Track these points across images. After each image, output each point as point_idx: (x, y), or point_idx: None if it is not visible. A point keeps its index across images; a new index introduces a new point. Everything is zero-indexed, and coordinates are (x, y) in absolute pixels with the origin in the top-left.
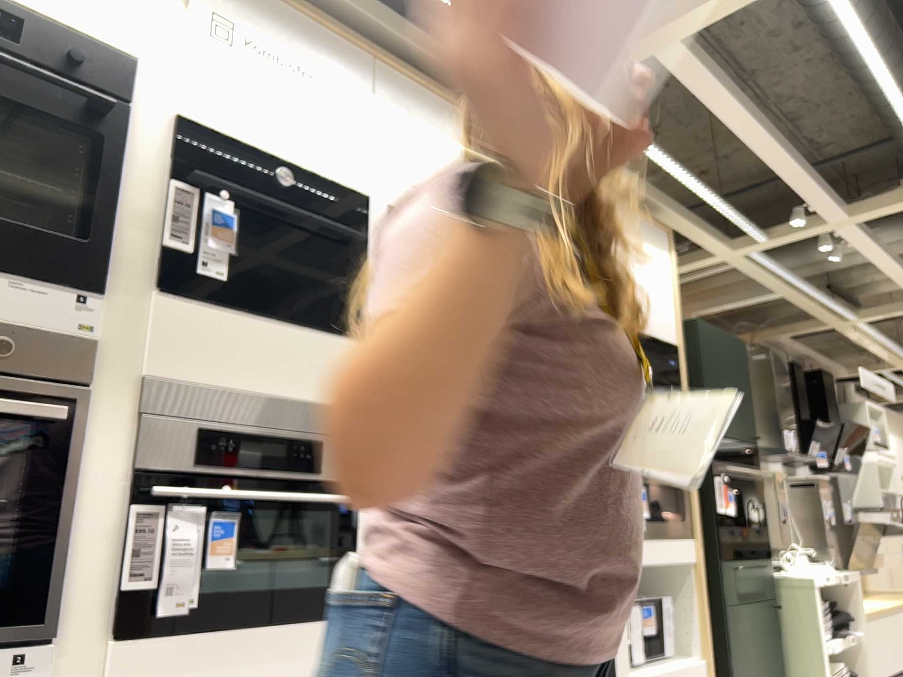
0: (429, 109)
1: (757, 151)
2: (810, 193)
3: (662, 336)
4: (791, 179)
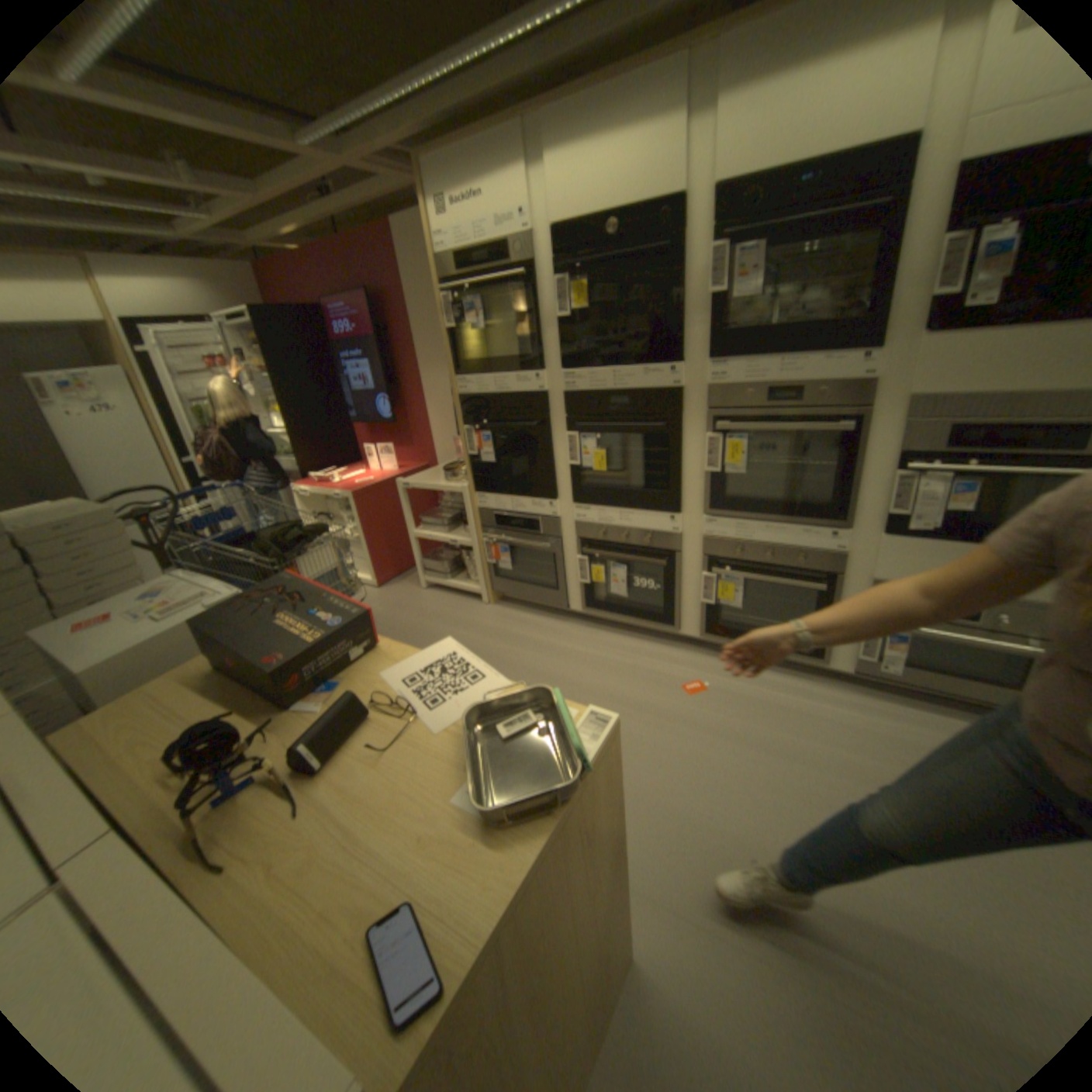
0: None
1: None
2: None
3: None
4: None
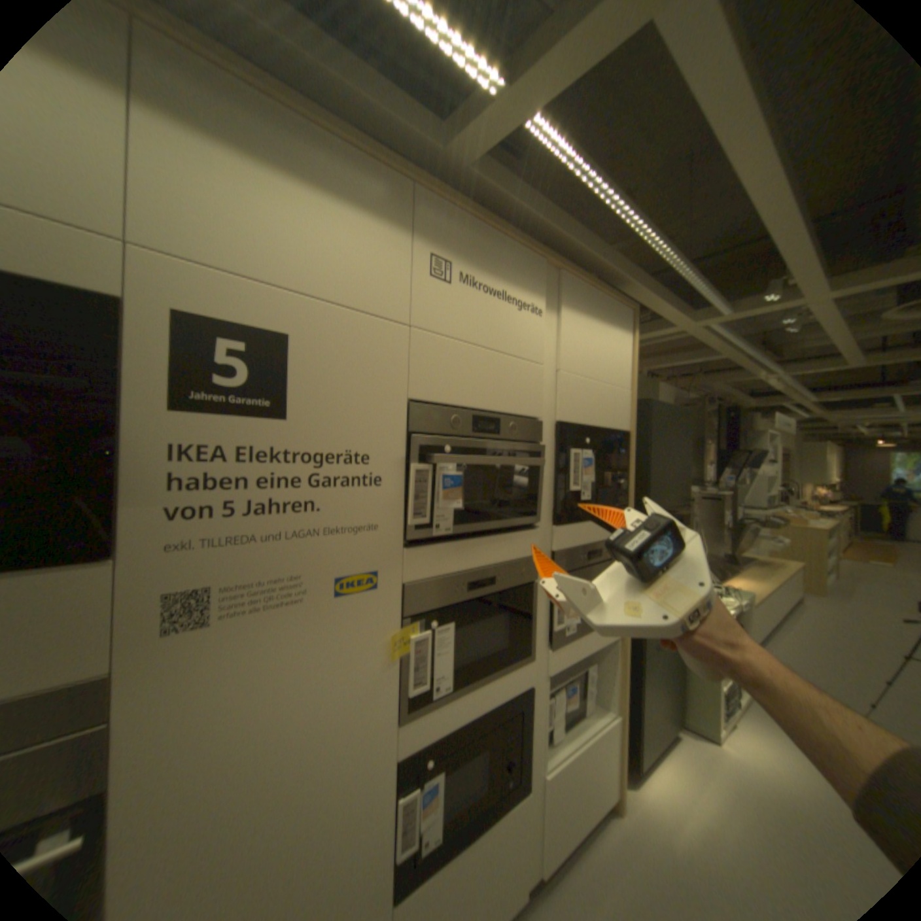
0: (272, 139)
1: (765, 211)
2: (805, 266)
3: (615, 427)
4: (791, 249)
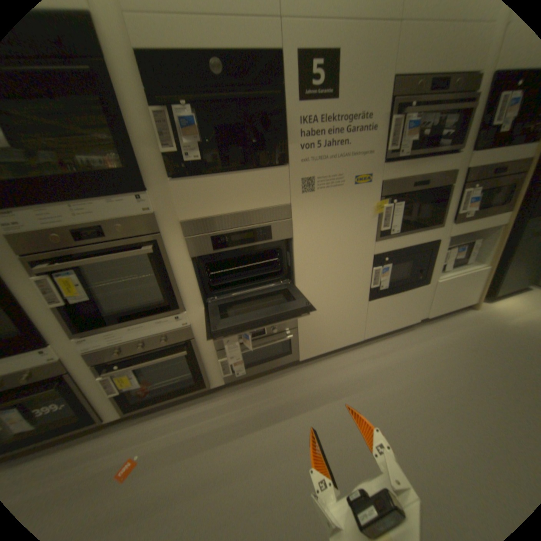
0: None
1: None
2: None
3: None
4: None
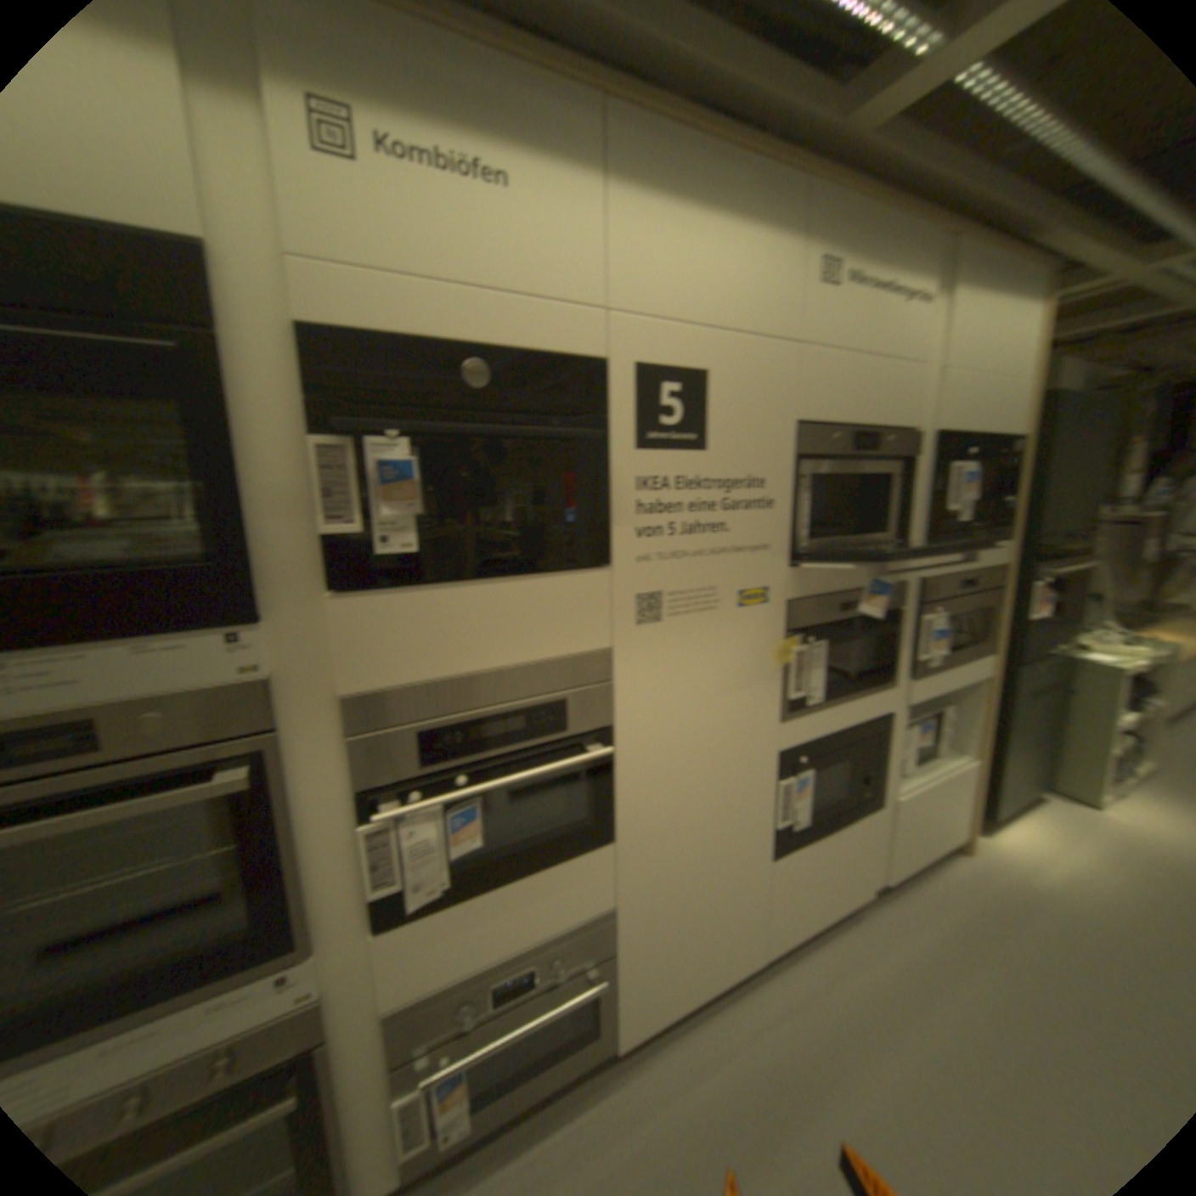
0: (698, 172)
1: None
2: None
3: (1011, 430)
4: None
